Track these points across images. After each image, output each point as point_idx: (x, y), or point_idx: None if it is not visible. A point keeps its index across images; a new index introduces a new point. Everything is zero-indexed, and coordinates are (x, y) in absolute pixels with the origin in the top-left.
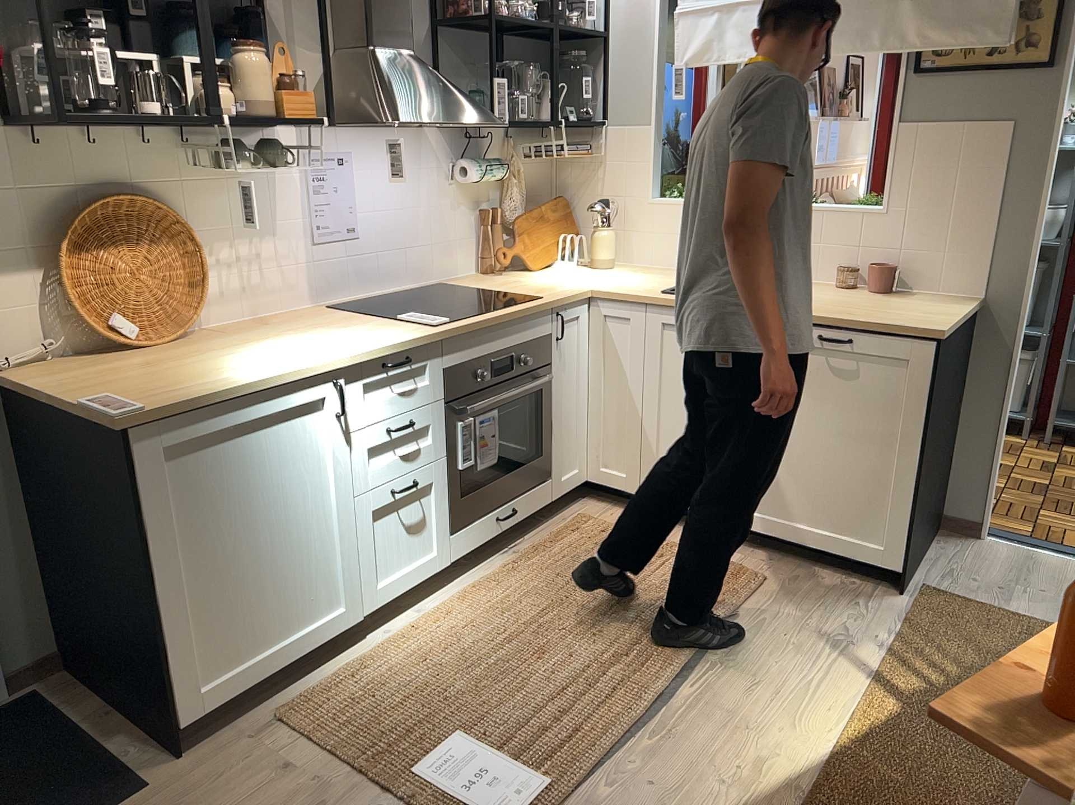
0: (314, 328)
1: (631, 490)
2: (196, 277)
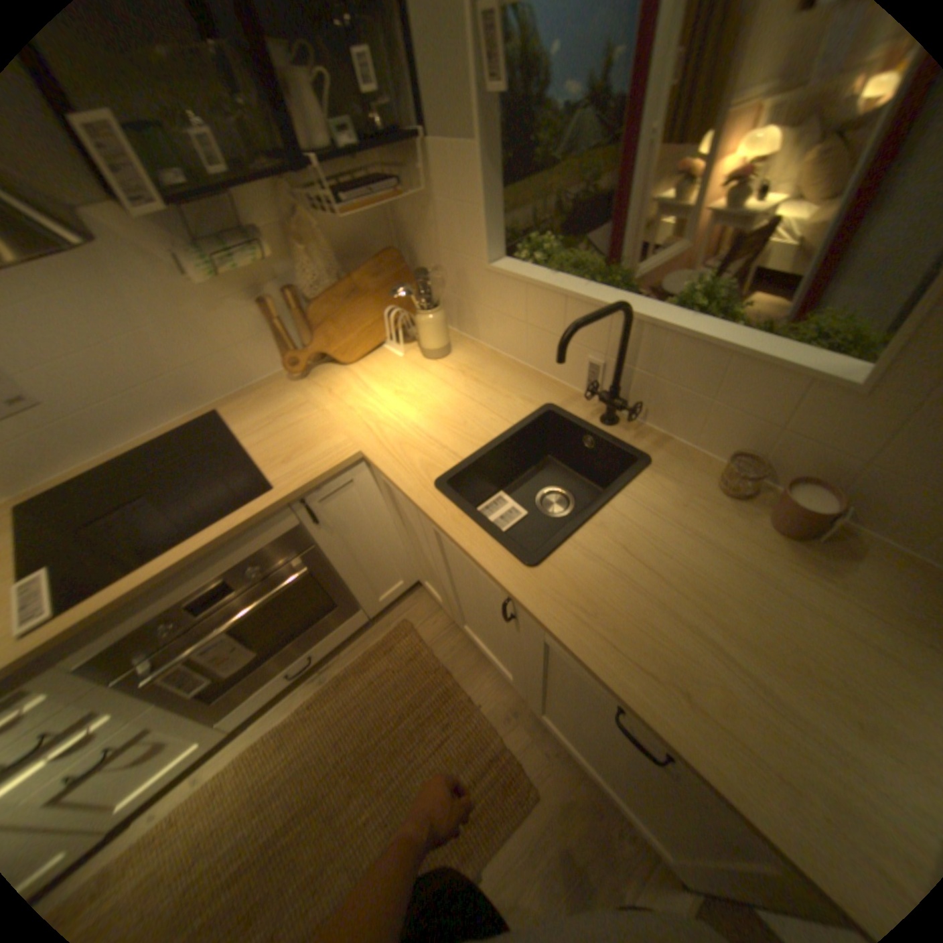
0: None
1: (444, 612)
2: None
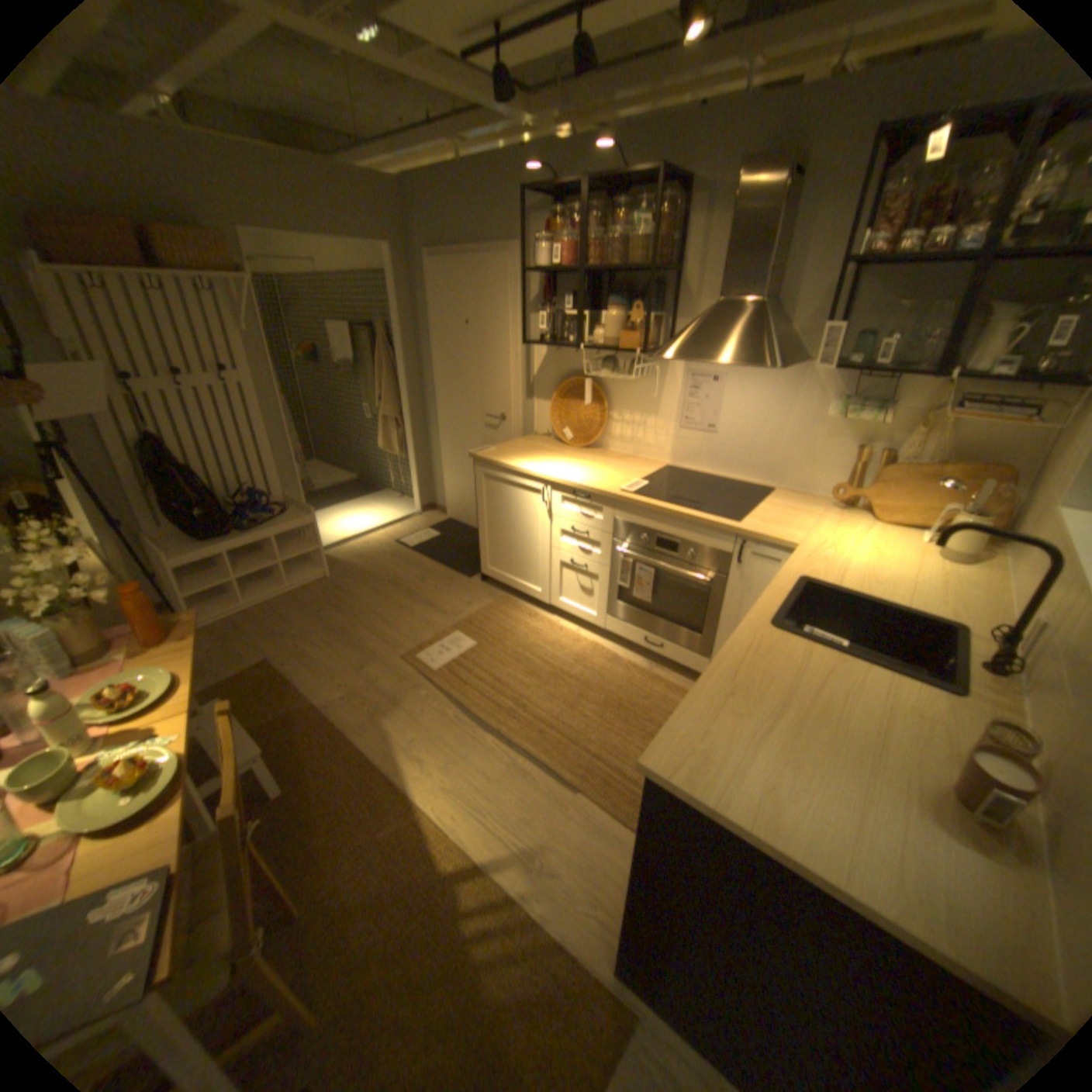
0: (613, 468)
1: None
2: (602, 423)
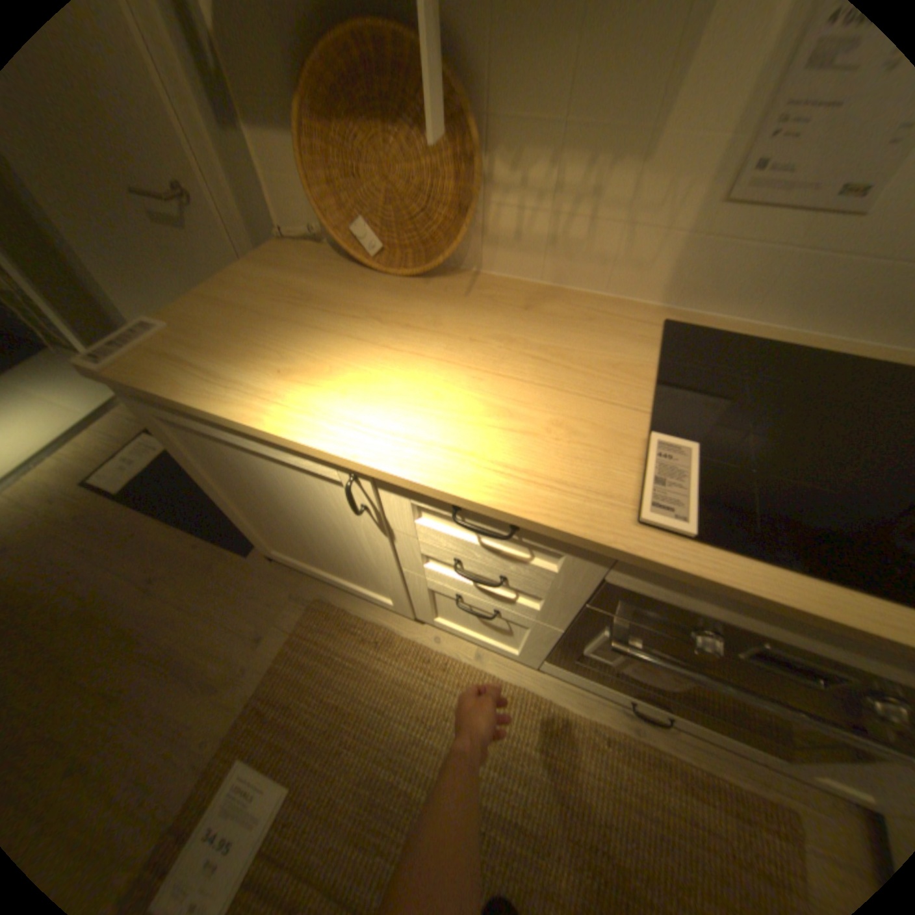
0: (536, 353)
1: None
2: (467, 195)
